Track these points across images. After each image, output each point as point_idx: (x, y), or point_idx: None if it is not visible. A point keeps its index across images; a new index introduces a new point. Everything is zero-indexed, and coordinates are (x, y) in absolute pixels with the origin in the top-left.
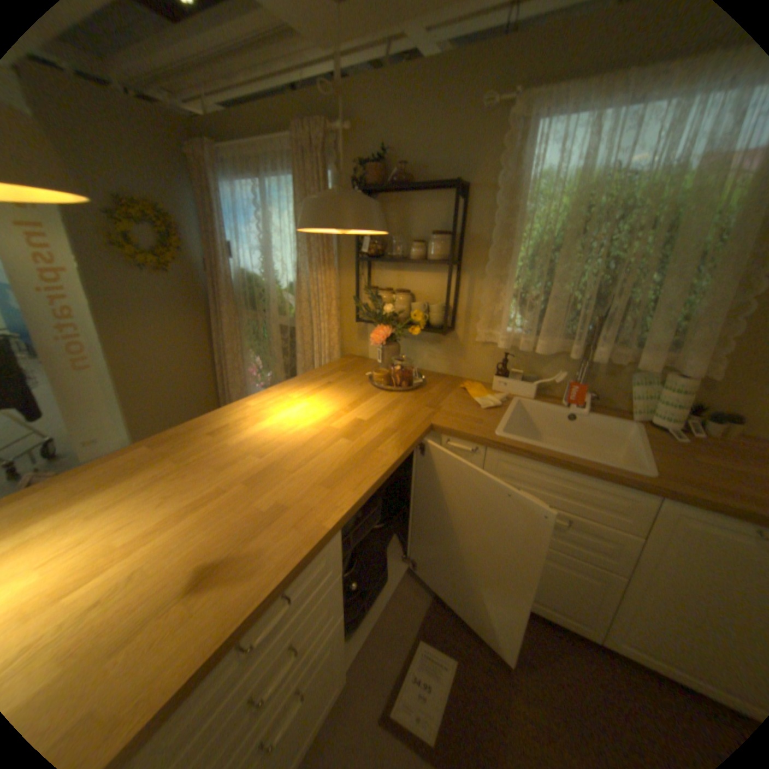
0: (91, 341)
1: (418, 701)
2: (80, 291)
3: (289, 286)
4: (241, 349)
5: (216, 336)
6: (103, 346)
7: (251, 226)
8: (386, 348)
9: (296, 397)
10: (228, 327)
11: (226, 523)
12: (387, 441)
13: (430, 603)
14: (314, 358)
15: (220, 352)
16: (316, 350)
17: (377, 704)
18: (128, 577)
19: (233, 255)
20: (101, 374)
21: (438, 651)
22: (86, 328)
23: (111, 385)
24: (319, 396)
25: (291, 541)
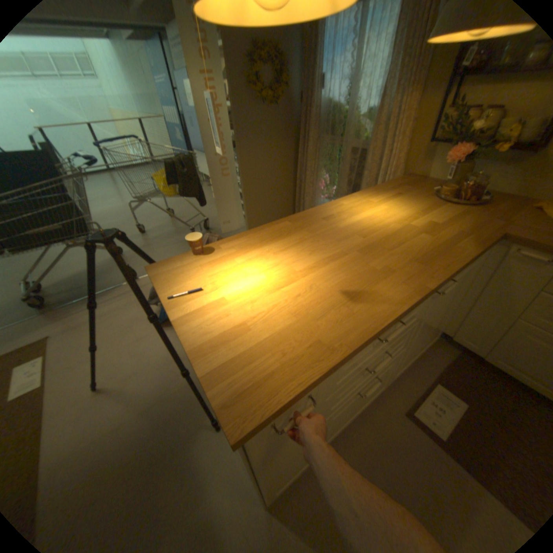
0: (231, 157)
1: (435, 415)
2: (228, 121)
3: (368, 111)
4: (317, 167)
5: (301, 156)
6: (239, 161)
7: (346, 55)
8: (462, 164)
9: (376, 201)
10: (311, 149)
11: (356, 271)
12: (465, 240)
13: (448, 365)
14: (378, 175)
15: (302, 169)
16: (382, 168)
17: (405, 405)
18: (310, 286)
19: (325, 85)
20: (235, 180)
21: (453, 394)
22: (230, 148)
23: (241, 187)
24: (394, 202)
25: (405, 290)
